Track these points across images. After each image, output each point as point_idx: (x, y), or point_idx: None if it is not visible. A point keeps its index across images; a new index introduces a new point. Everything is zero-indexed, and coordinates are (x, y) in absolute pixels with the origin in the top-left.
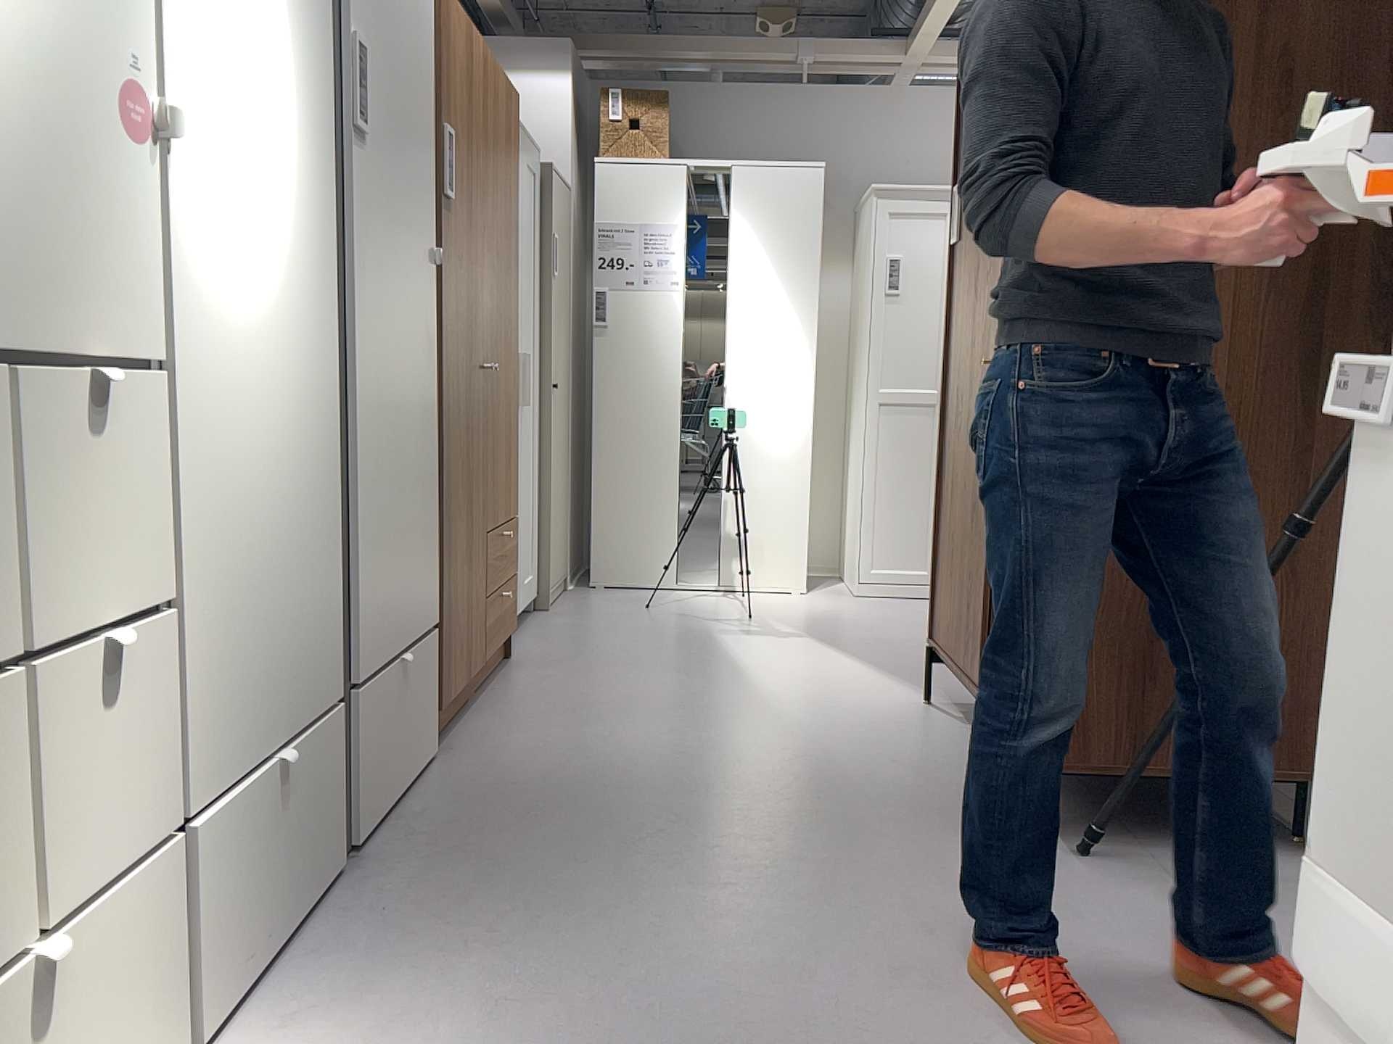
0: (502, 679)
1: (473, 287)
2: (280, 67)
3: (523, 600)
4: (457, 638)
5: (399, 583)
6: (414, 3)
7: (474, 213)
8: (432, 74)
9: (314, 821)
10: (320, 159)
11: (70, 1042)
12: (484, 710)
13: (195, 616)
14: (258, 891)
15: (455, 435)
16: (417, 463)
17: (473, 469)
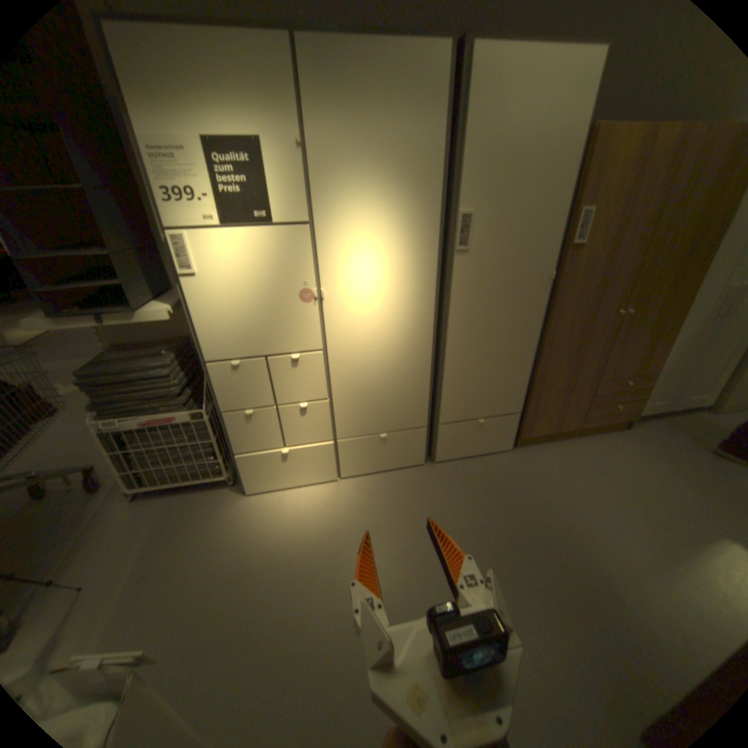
0: (605, 437)
1: (614, 277)
2: (395, 251)
3: (685, 406)
4: (548, 418)
5: (483, 398)
6: (550, 160)
7: (627, 238)
8: (573, 185)
9: (406, 450)
10: (428, 271)
11: (299, 463)
12: (567, 445)
13: (343, 401)
14: (372, 458)
15: (565, 346)
16: (511, 359)
17: (588, 357)
